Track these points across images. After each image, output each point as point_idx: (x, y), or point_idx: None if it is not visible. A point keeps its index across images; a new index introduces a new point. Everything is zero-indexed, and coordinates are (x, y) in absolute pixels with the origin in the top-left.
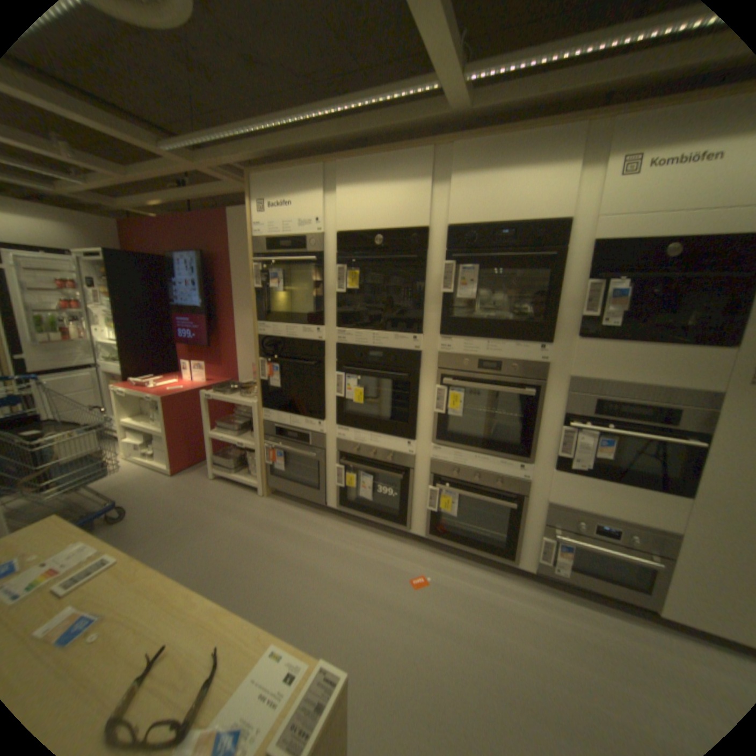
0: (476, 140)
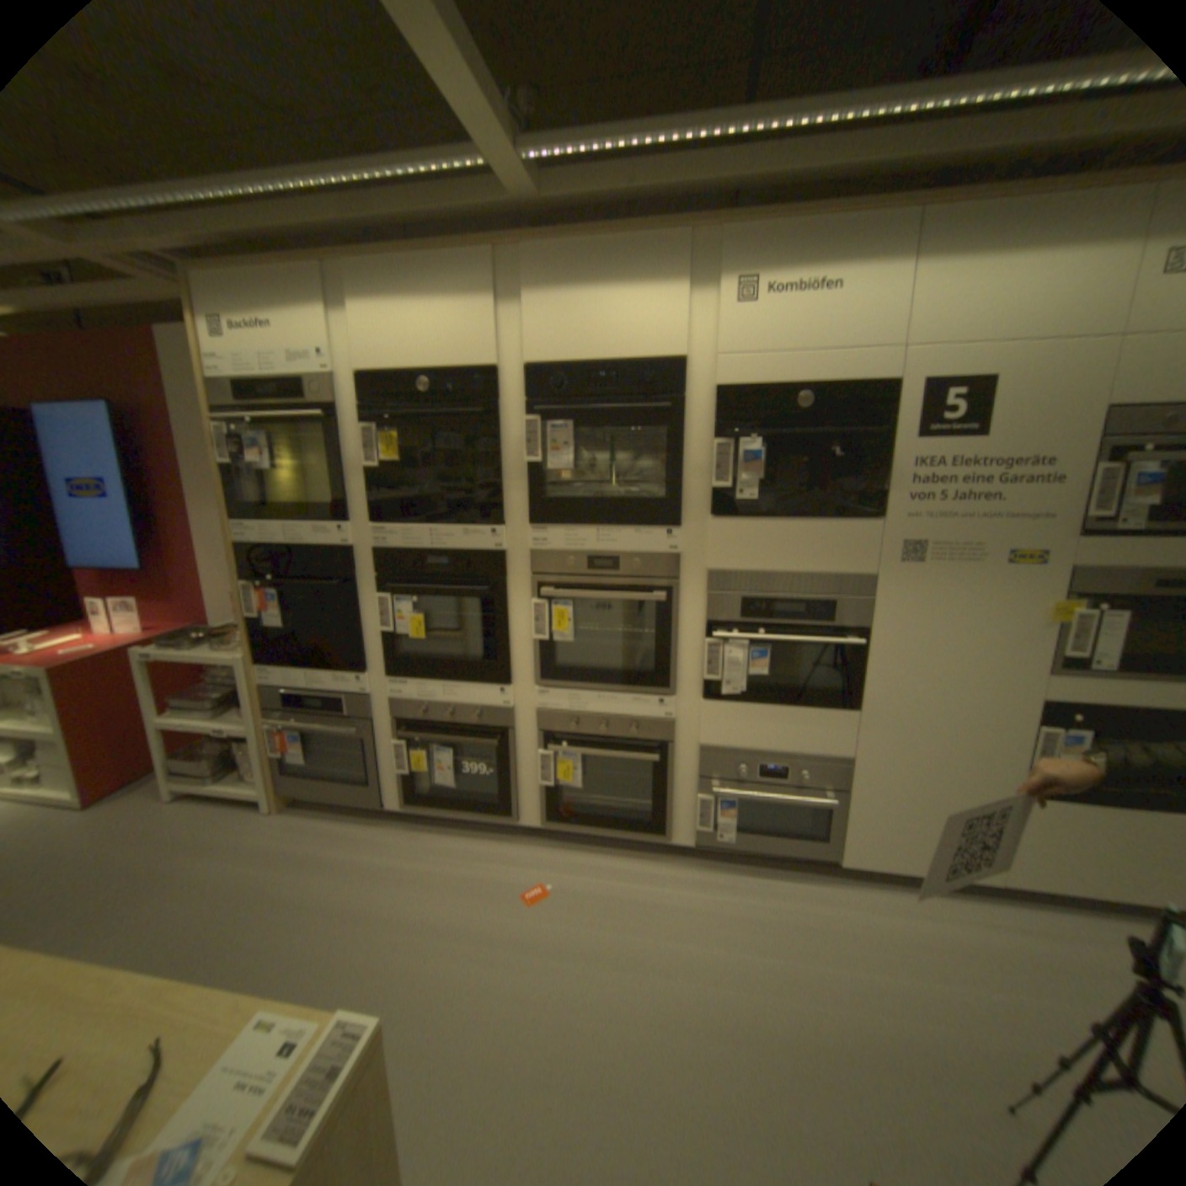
0: (550, 243)
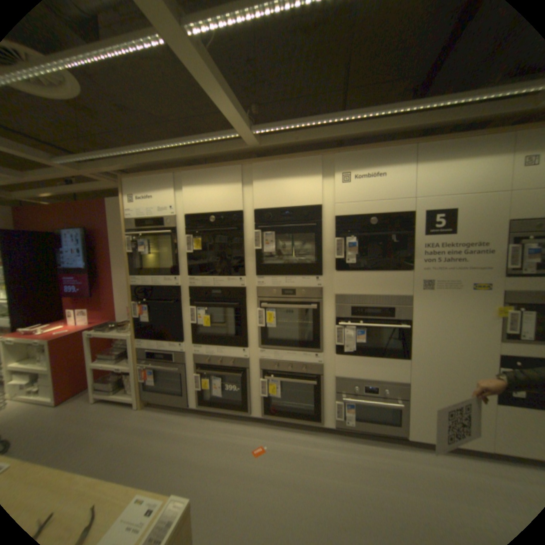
0: (265, 163)
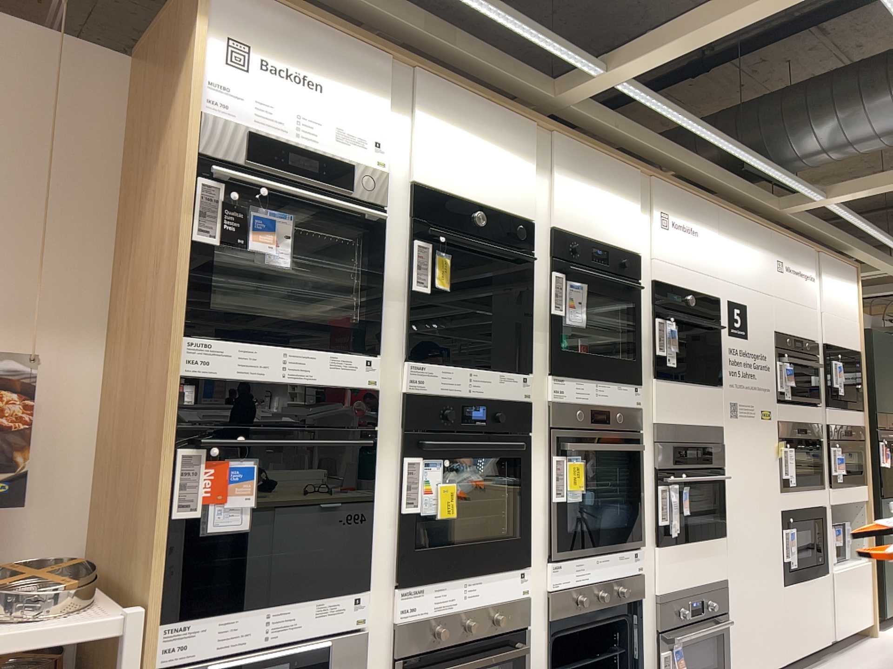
0: (567, 148)
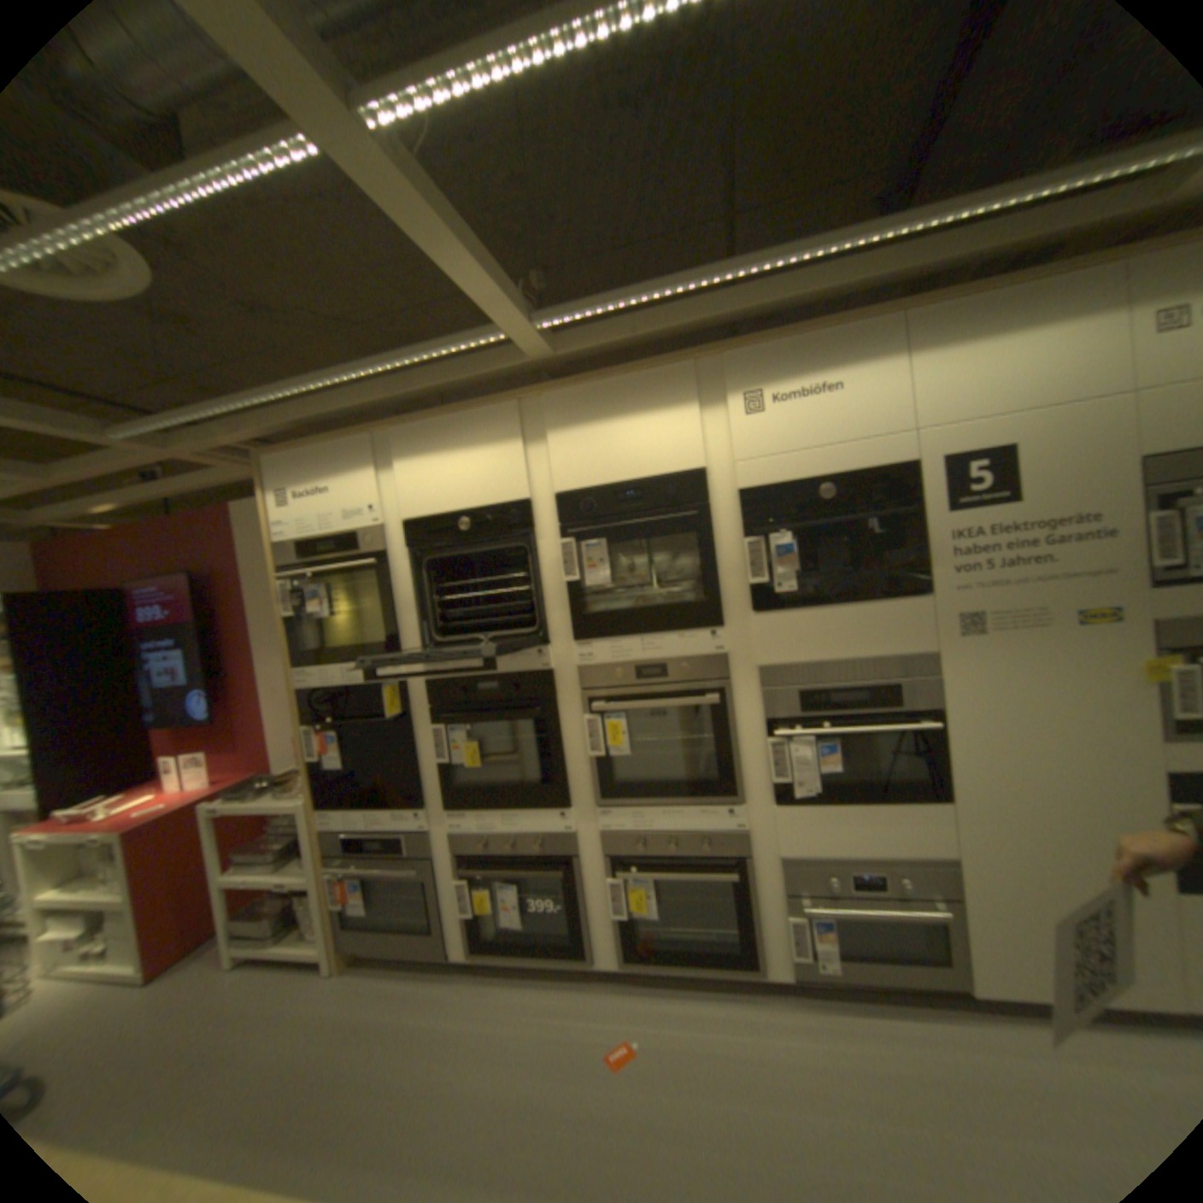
0: (569, 390)
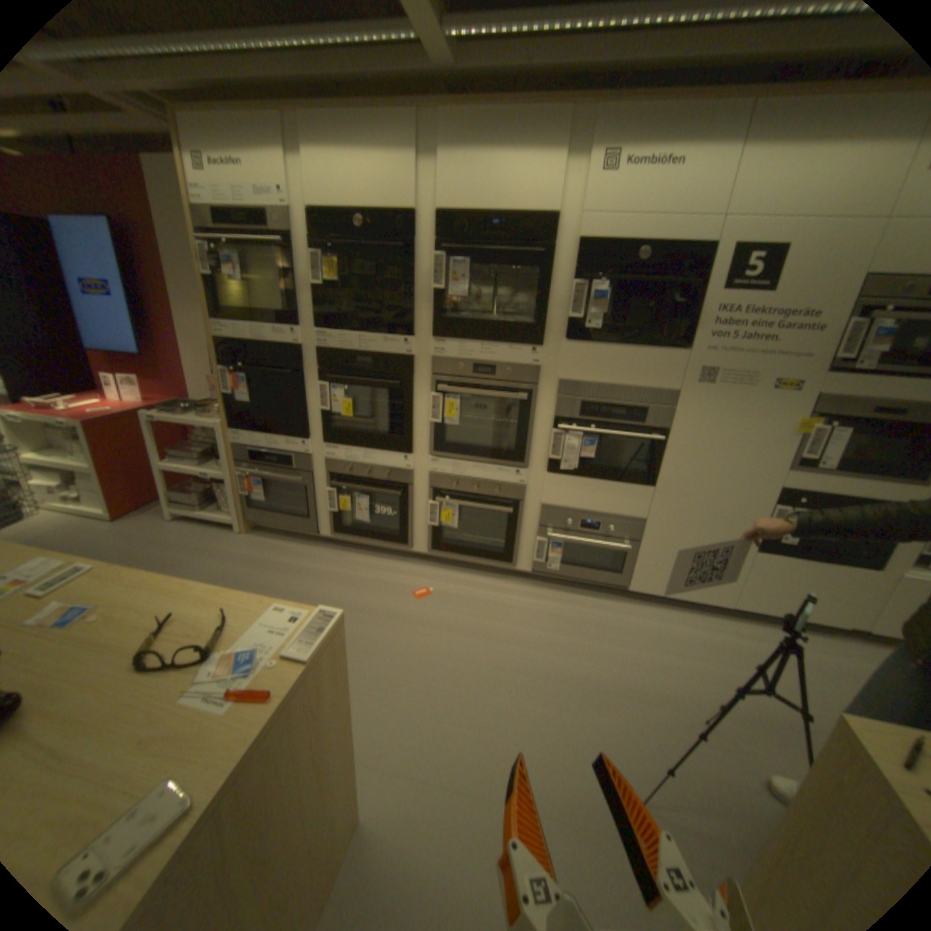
0: (462, 109)
